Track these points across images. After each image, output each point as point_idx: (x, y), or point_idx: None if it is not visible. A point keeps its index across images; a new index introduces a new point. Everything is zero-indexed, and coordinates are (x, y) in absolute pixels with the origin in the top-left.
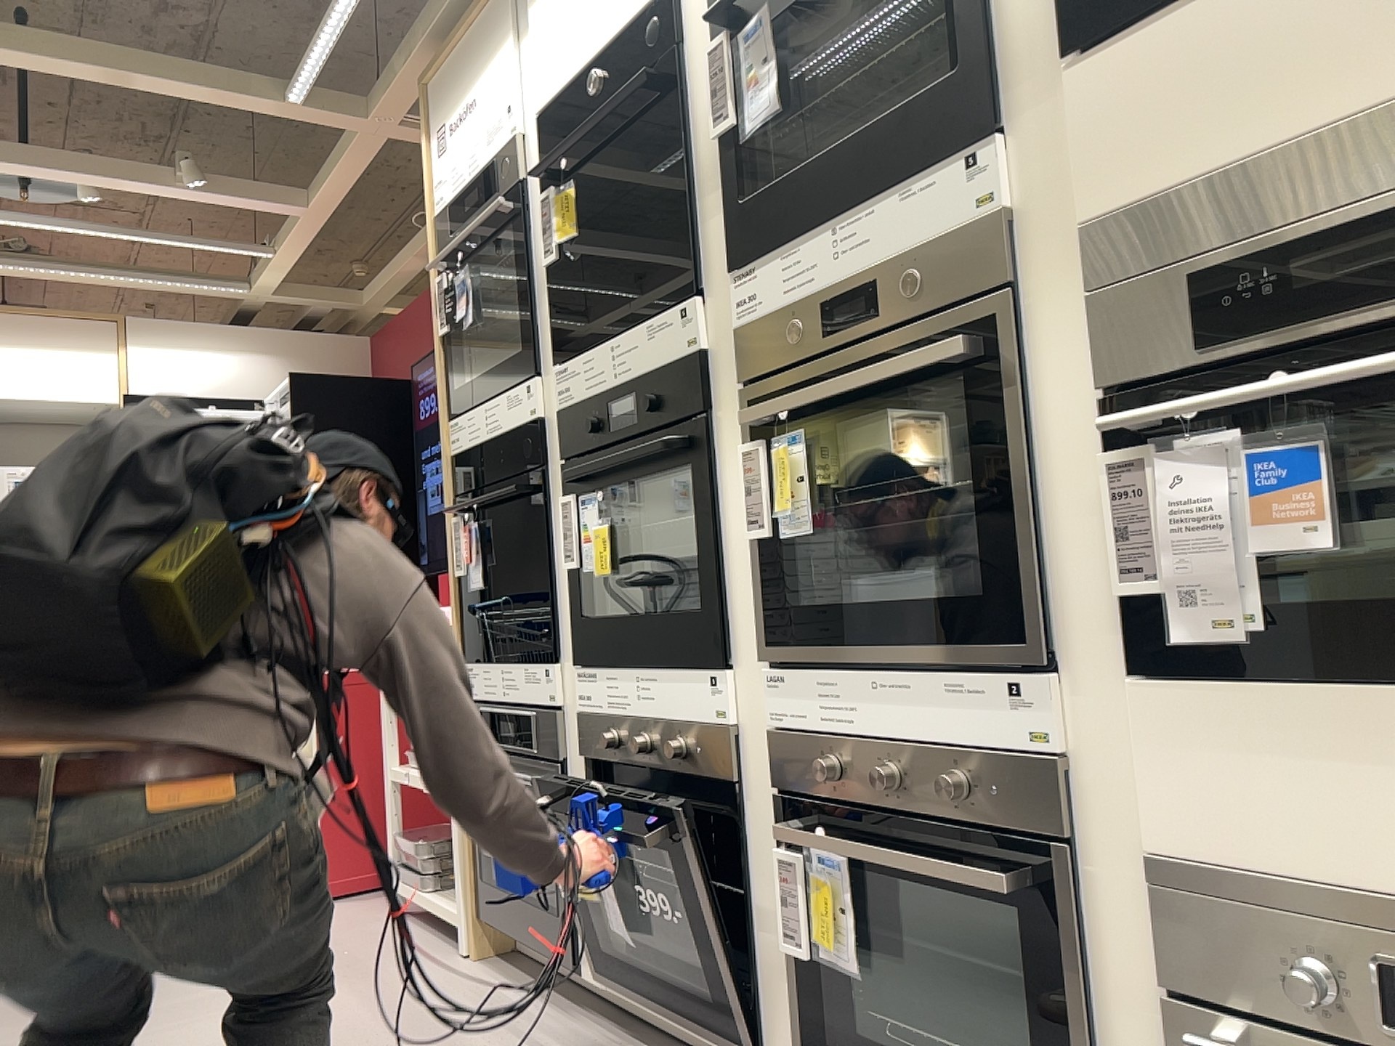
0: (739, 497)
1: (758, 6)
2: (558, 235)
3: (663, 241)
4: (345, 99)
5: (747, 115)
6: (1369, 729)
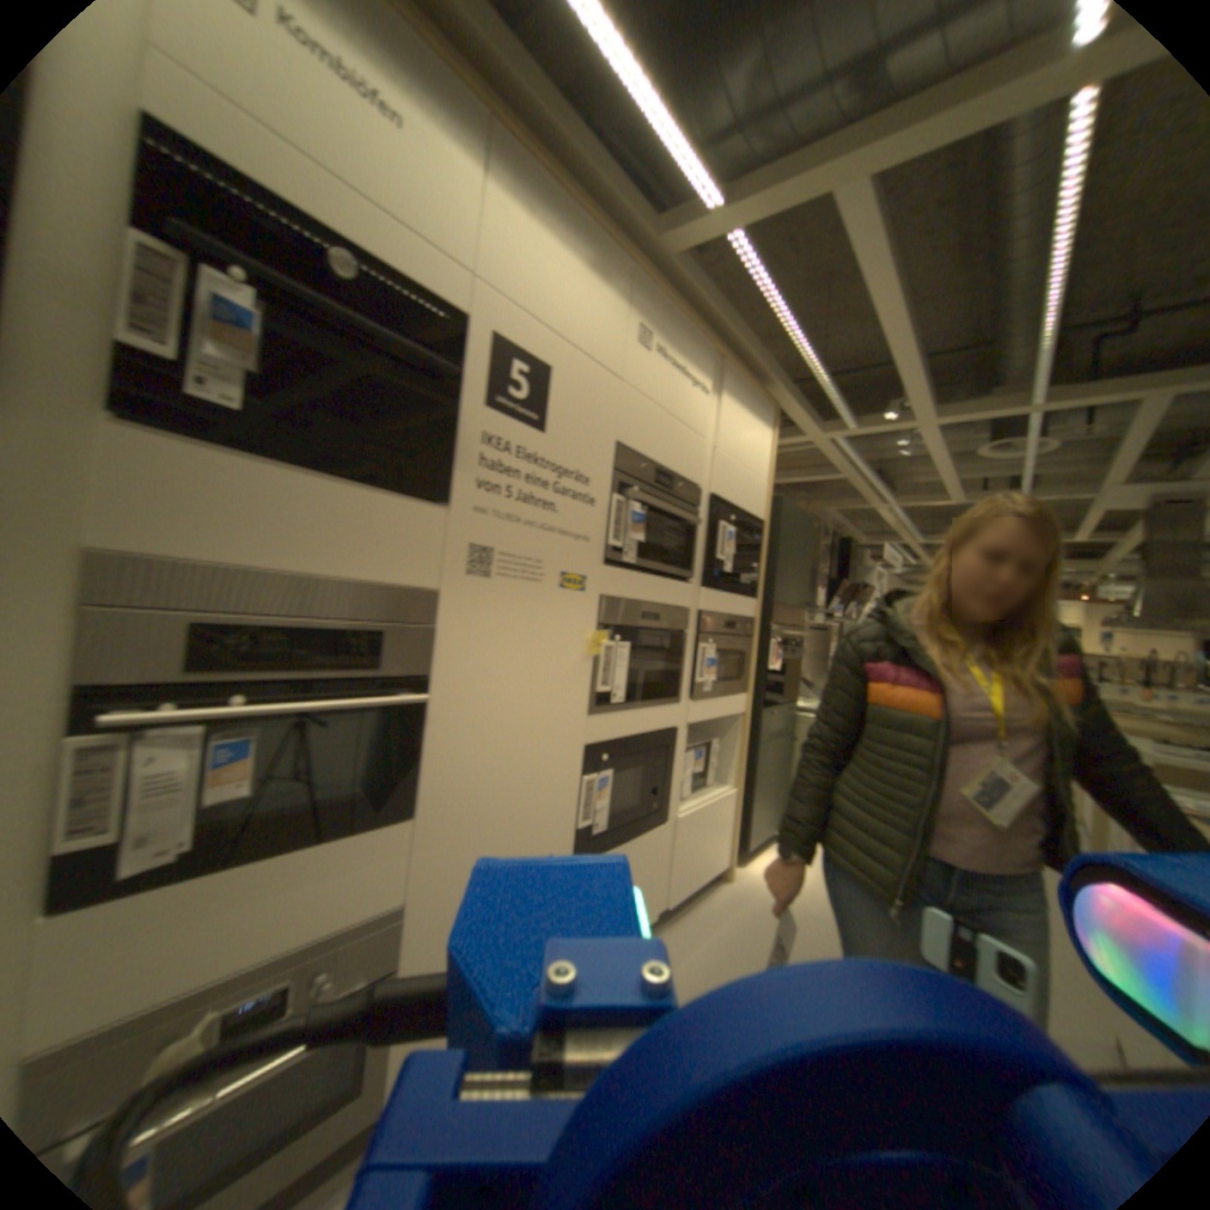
0: None
1: None
2: None
3: None
4: None
5: None
6: (244, 887)
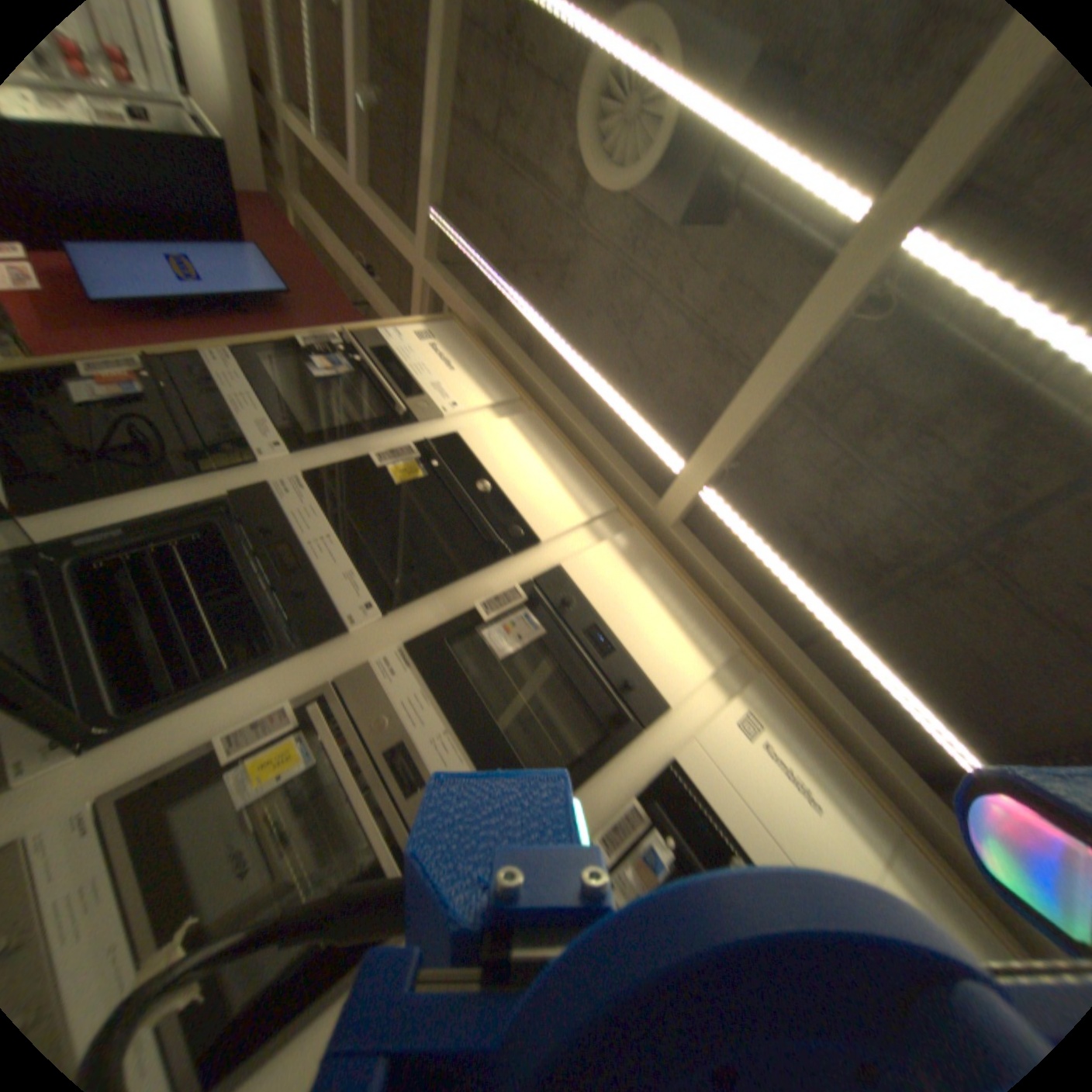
0: (244, 708)
1: (542, 623)
2: (391, 473)
3: (403, 559)
4: (432, 249)
5: (488, 628)
6: None
